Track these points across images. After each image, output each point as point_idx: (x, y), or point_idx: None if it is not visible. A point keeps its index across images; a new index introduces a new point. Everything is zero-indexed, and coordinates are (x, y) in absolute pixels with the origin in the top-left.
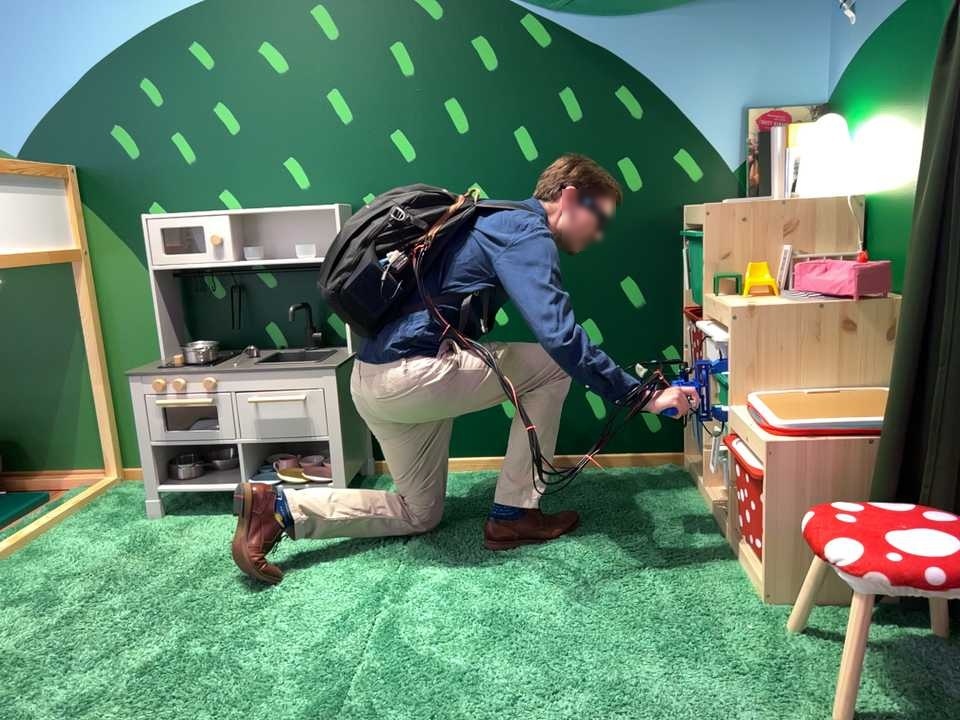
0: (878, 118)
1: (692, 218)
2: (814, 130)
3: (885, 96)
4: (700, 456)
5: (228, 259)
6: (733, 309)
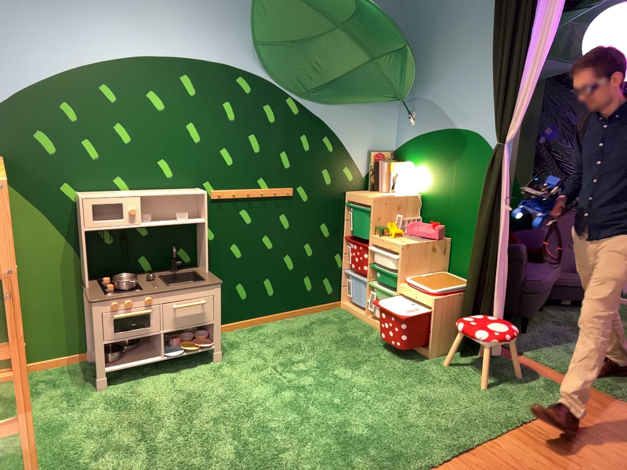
0: (426, 168)
1: (355, 200)
2: (397, 166)
3: (430, 161)
4: (356, 302)
5: (142, 223)
6: (399, 245)
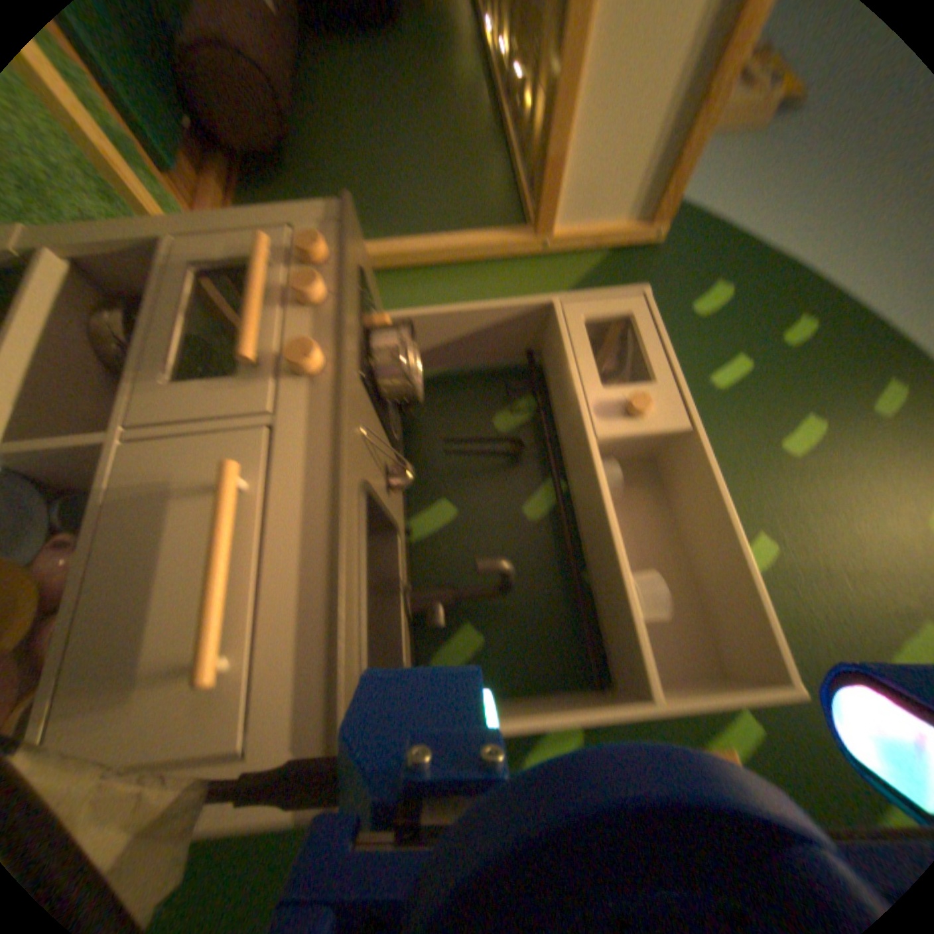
0: None
1: None
2: None
3: None
4: None
5: (600, 435)
6: None
